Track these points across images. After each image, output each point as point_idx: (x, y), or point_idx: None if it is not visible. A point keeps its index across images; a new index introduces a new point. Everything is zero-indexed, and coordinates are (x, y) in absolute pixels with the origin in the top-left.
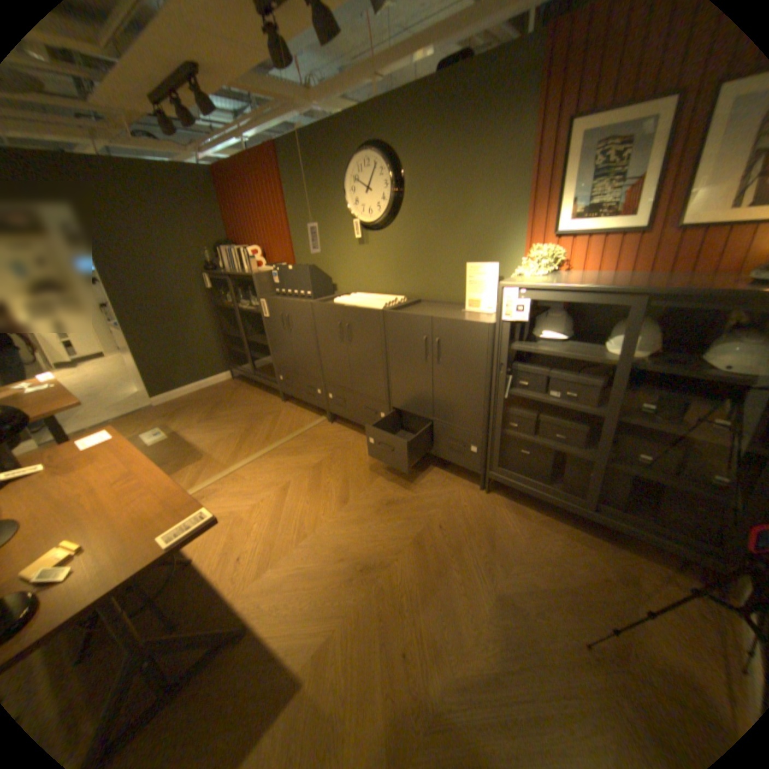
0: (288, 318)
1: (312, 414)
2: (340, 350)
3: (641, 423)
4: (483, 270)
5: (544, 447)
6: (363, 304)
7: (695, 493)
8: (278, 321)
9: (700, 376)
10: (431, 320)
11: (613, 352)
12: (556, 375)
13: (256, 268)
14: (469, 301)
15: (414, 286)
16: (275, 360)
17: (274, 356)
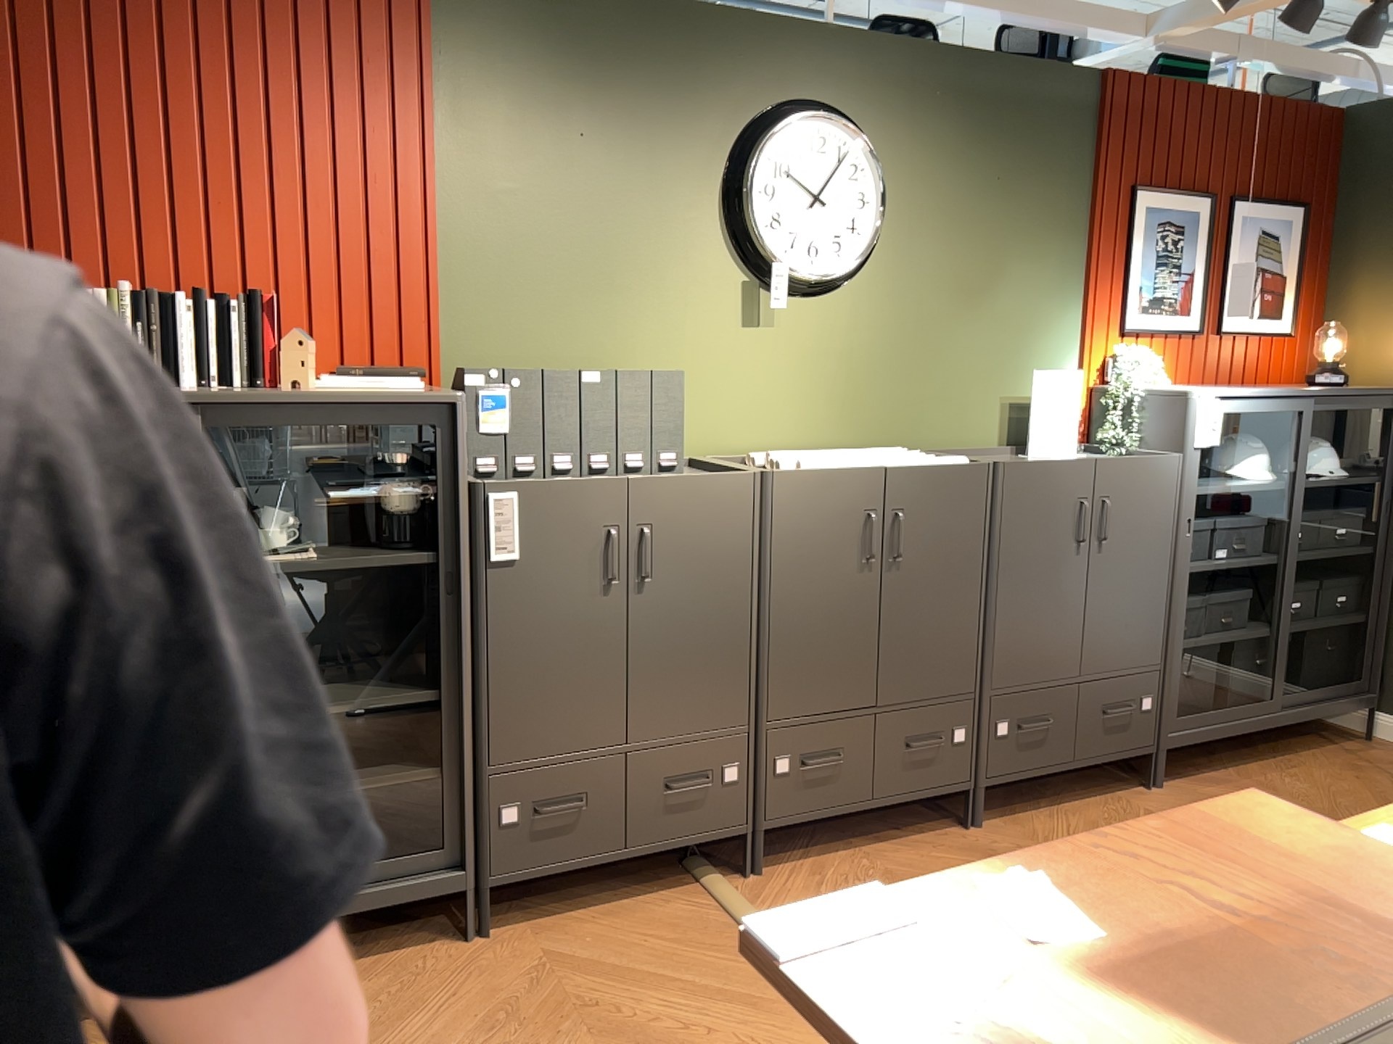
0: (642, 540)
1: (654, 898)
2: (855, 594)
3: (1303, 557)
4: (1062, 382)
5: (1210, 650)
6: (907, 459)
7: (1337, 624)
8: (576, 564)
9: (1335, 482)
10: (1095, 465)
11: (1251, 478)
12: (1222, 524)
13: (315, 382)
14: (1036, 439)
15: (888, 424)
16: (487, 746)
17: (487, 727)
